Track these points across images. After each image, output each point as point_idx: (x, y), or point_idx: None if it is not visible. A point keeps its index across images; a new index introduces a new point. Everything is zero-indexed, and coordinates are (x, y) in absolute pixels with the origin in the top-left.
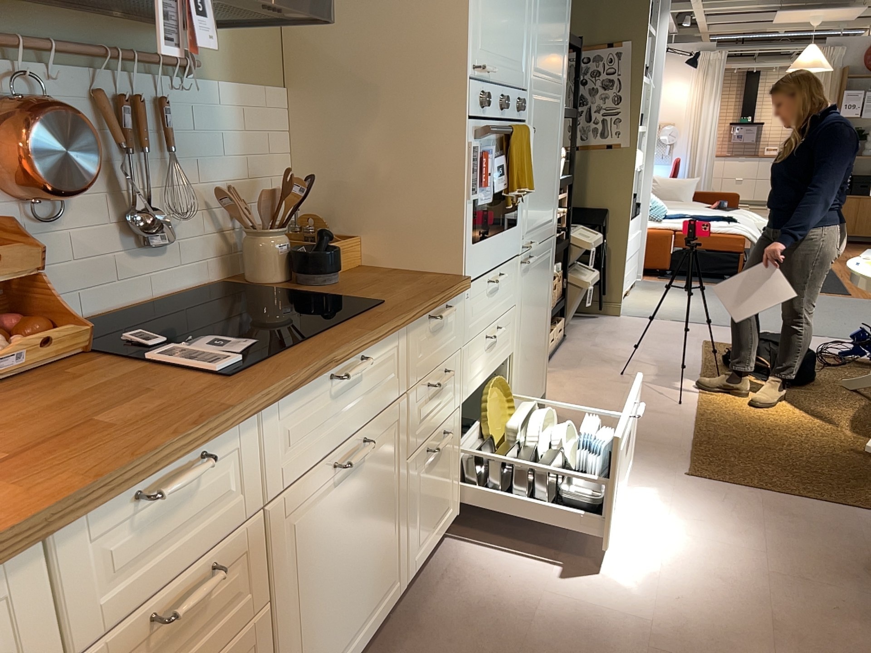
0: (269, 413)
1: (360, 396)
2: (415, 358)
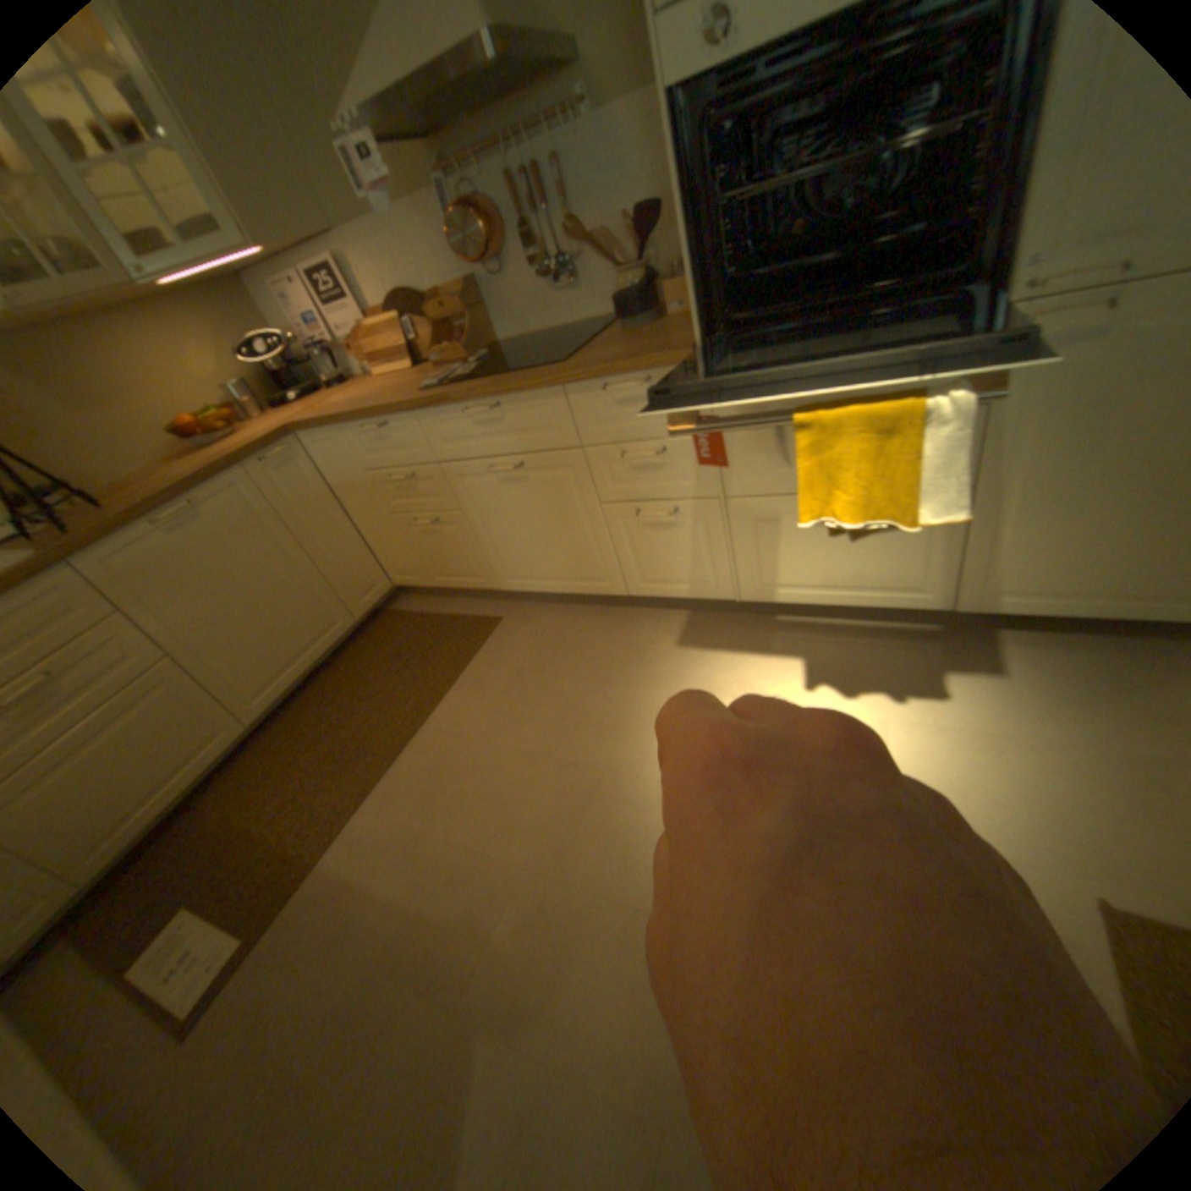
0: (423, 415)
1: (509, 429)
2: (590, 420)
